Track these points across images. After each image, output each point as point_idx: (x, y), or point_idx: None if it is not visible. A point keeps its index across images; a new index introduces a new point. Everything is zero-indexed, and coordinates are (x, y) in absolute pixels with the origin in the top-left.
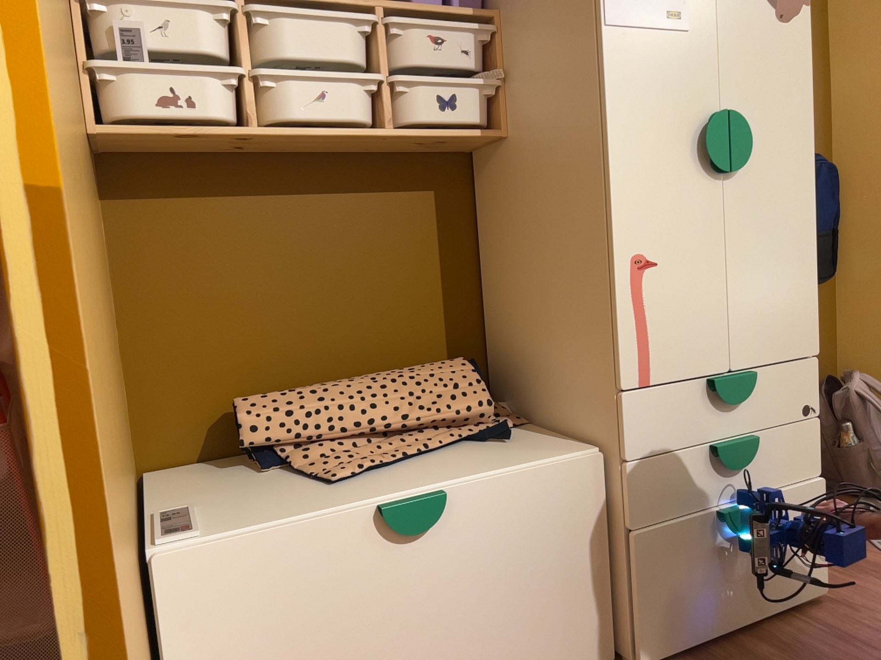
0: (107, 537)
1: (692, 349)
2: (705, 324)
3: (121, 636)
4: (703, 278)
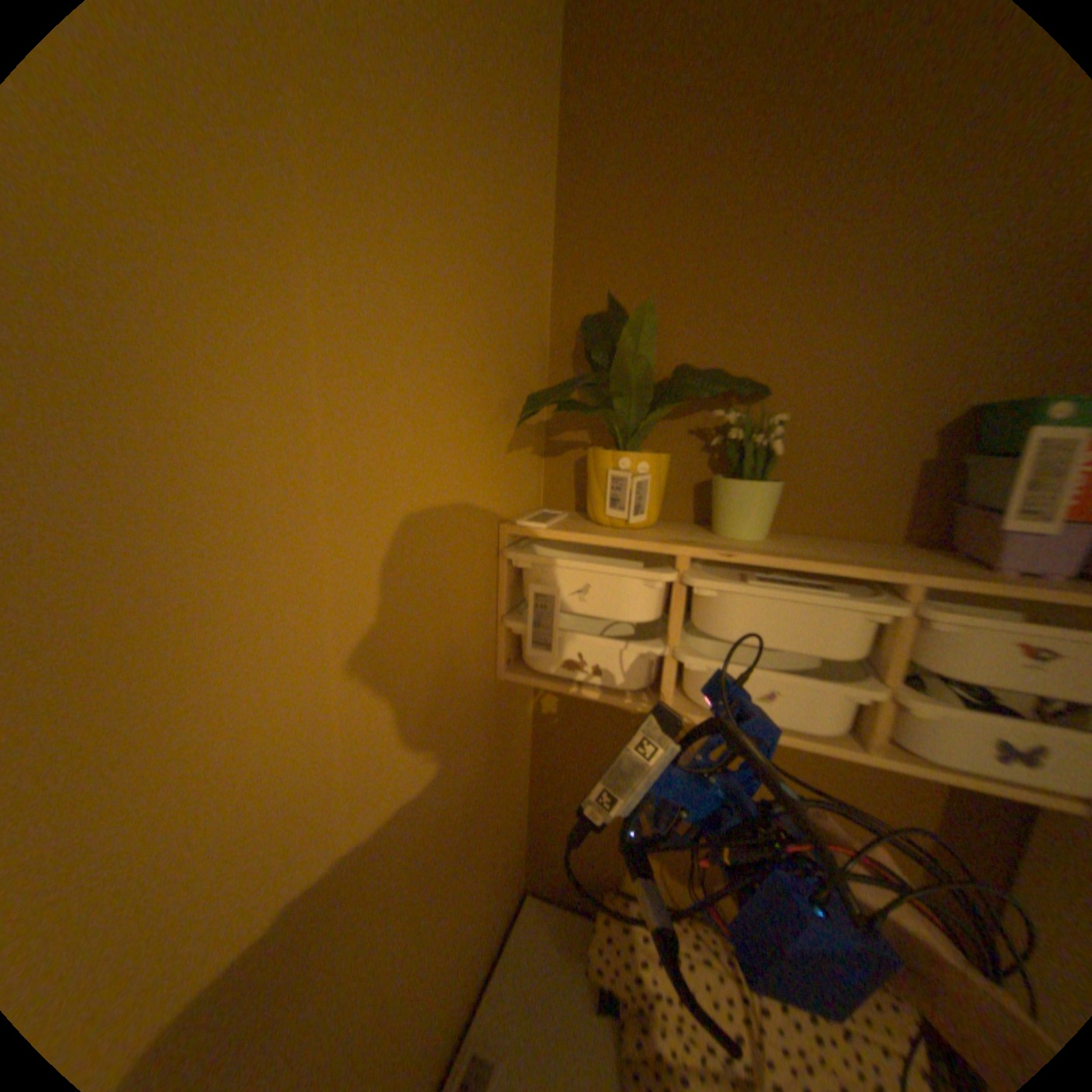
0: None
1: None
2: None
3: None
4: None
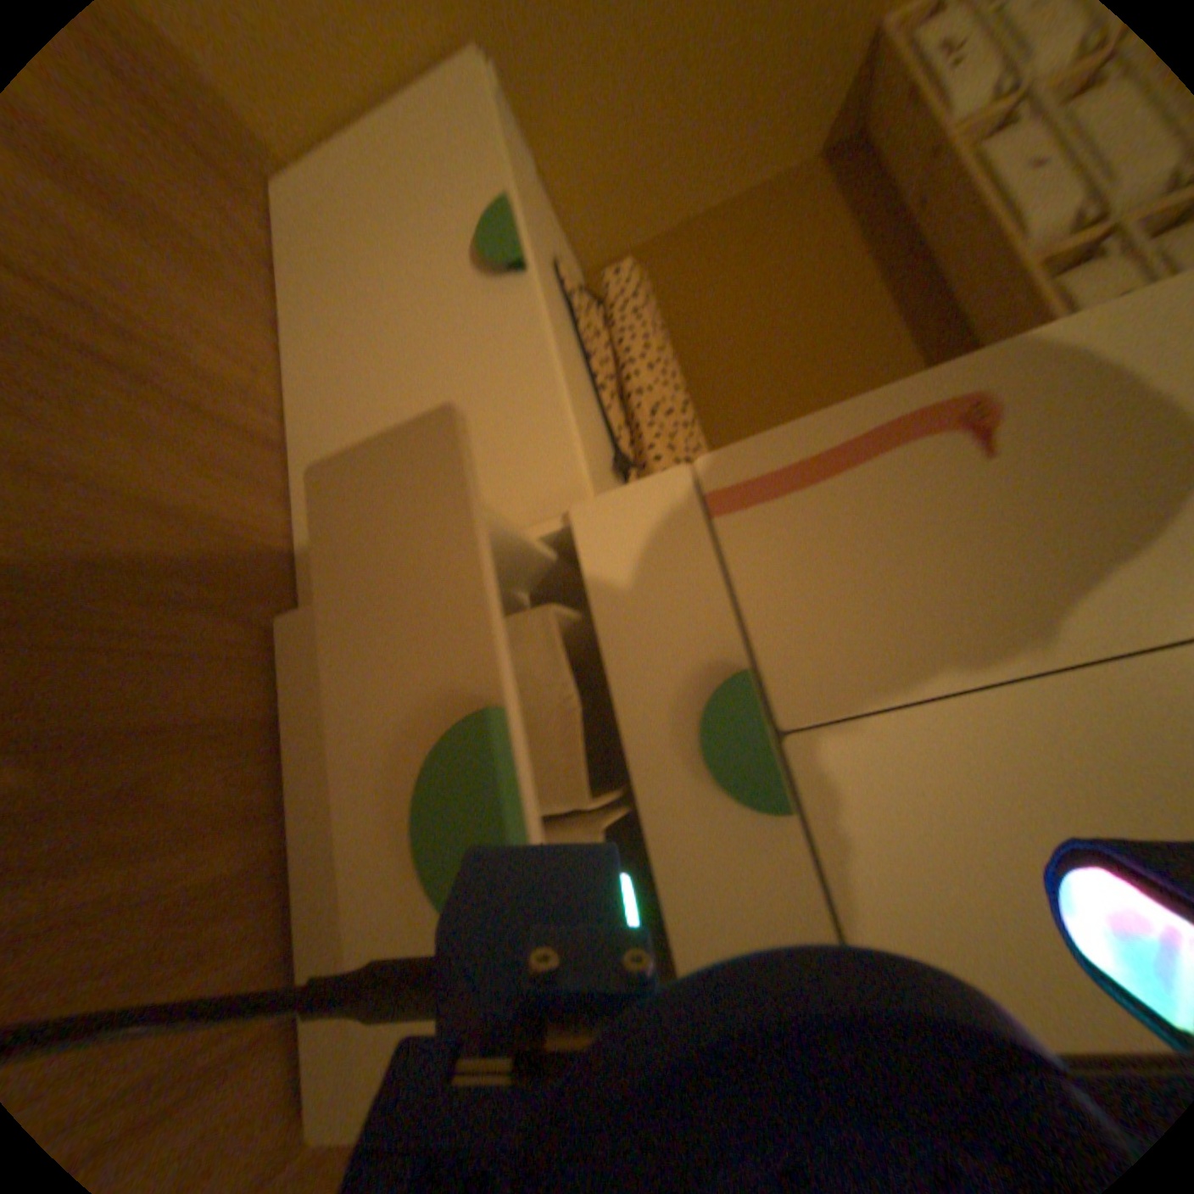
0: None
1: (807, 609)
2: (878, 633)
3: None
4: (1001, 600)
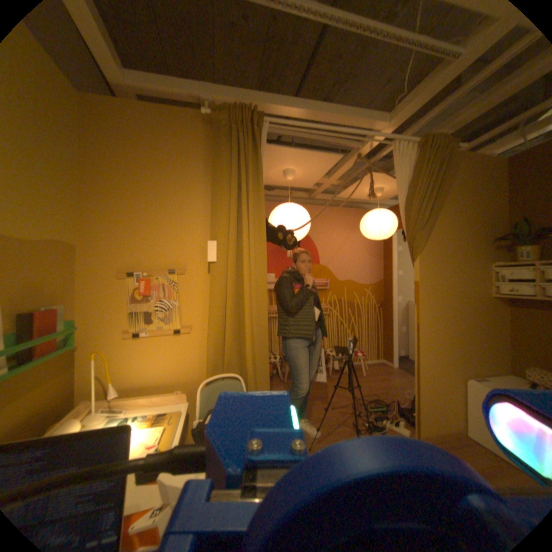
0: (425, 361)
1: None
2: None
3: (425, 373)
4: None
